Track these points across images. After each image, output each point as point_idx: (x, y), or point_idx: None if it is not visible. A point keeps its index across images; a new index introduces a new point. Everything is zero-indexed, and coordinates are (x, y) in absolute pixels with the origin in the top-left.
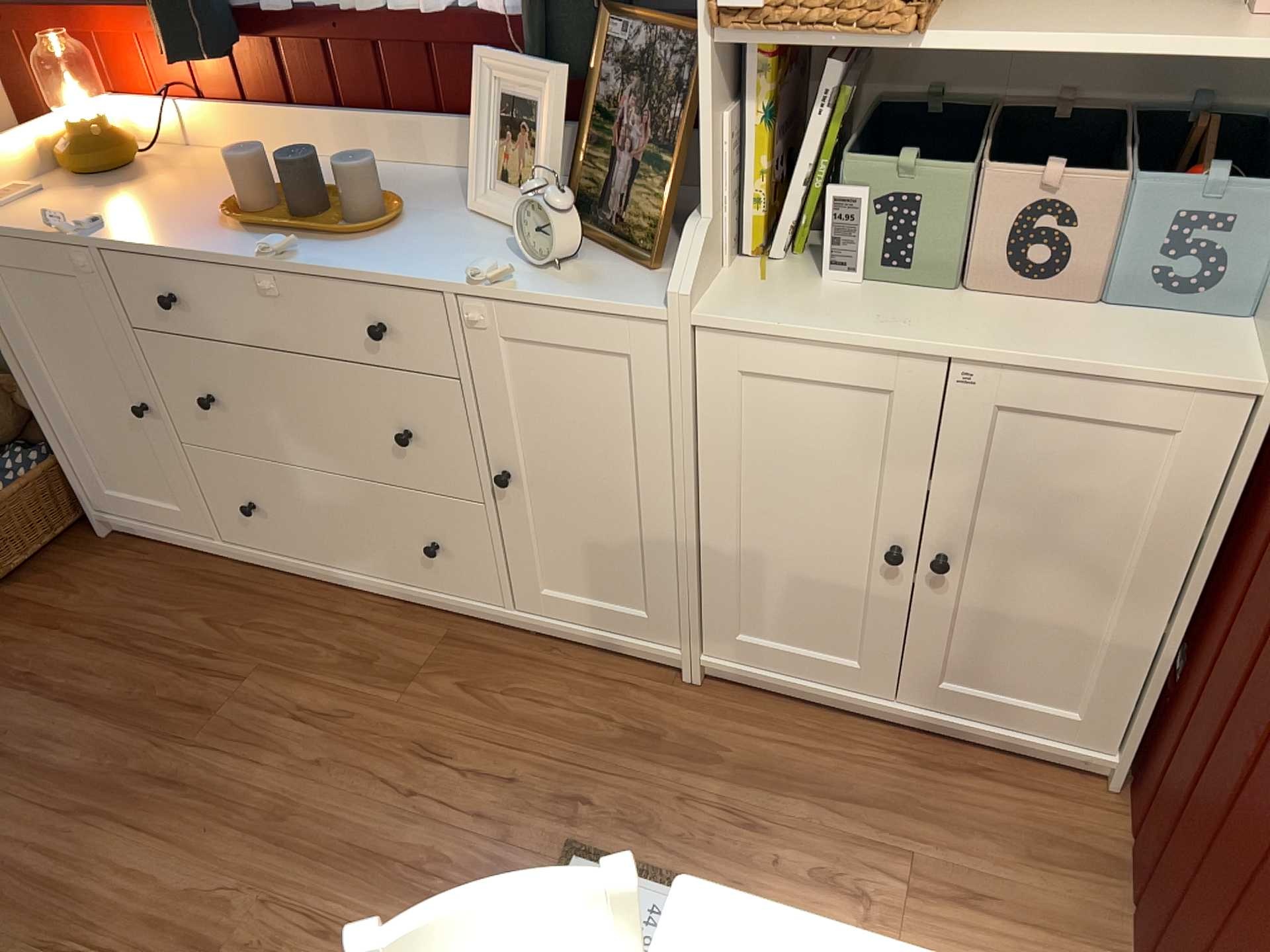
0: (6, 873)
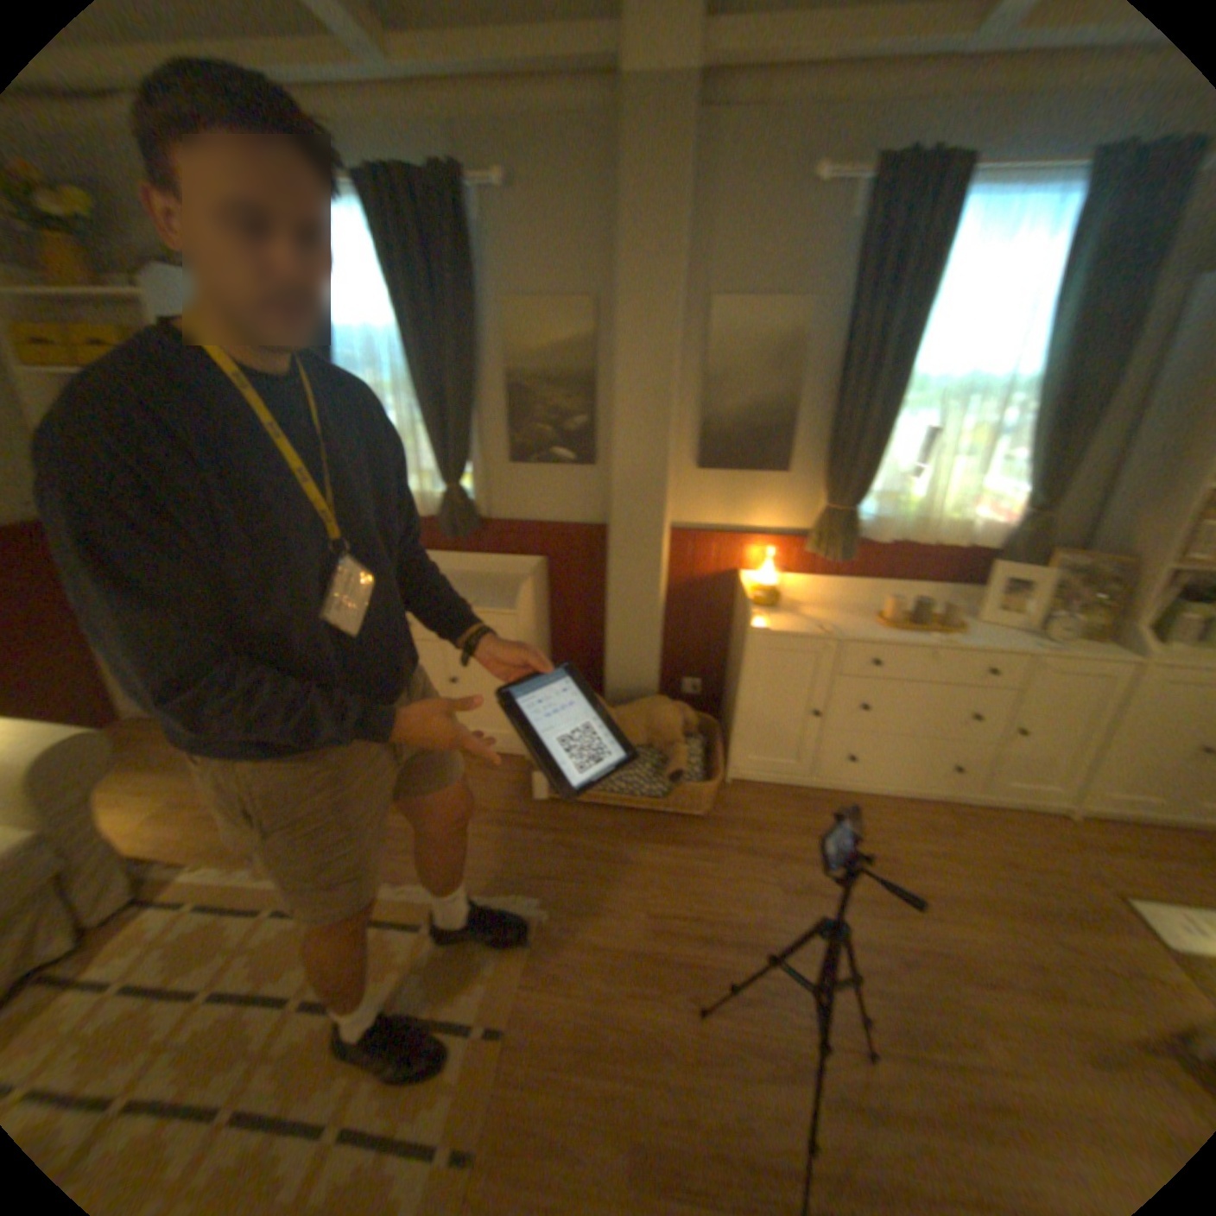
0: (903, 955)
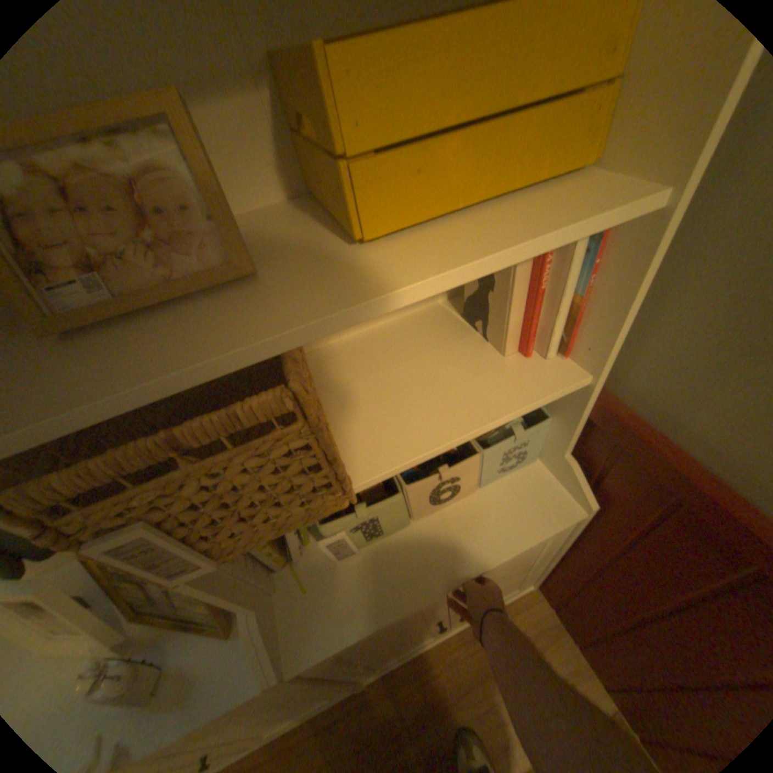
0: None
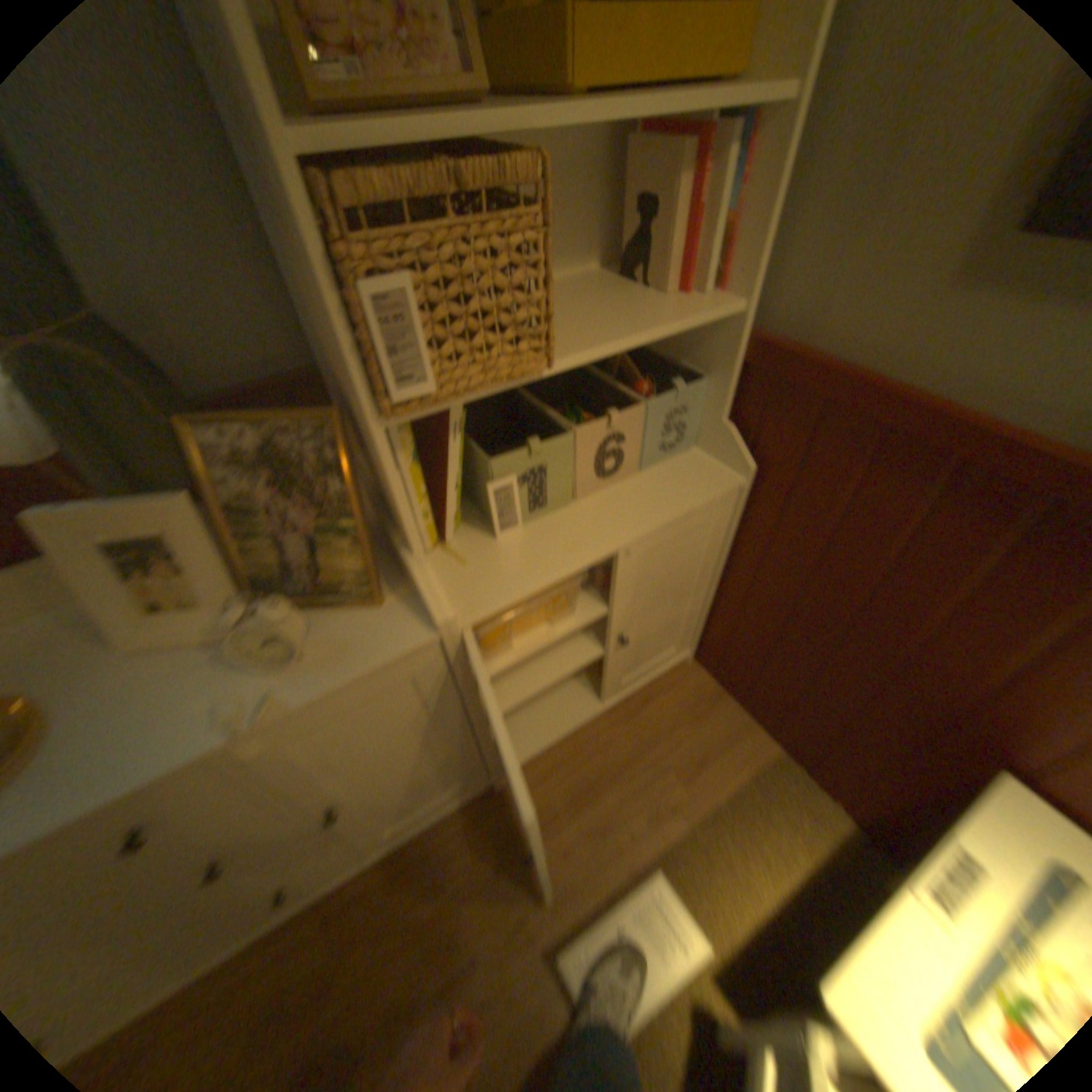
0: None
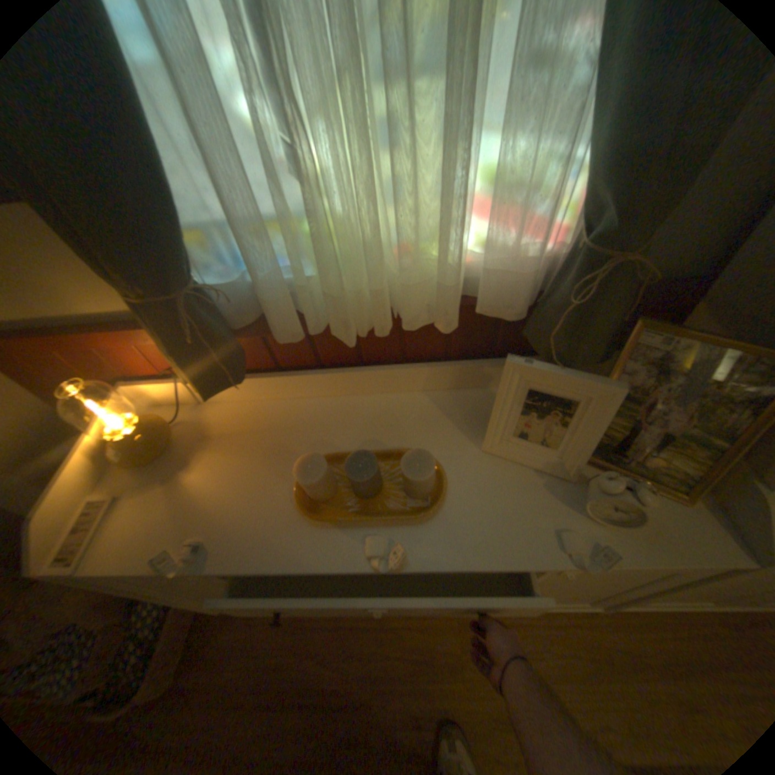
0: None
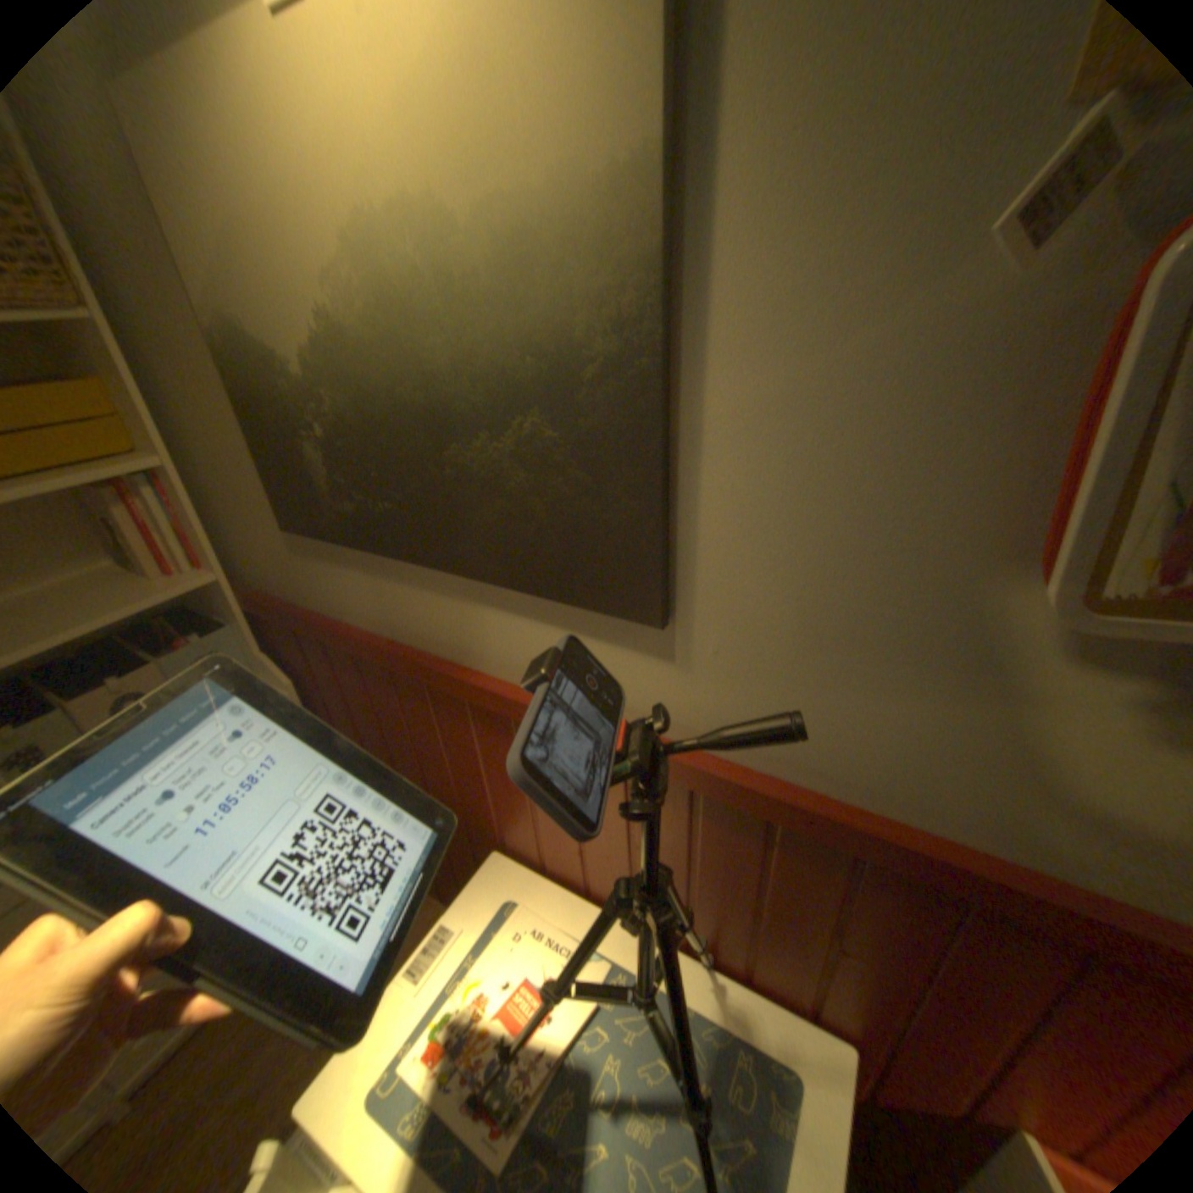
0: None
